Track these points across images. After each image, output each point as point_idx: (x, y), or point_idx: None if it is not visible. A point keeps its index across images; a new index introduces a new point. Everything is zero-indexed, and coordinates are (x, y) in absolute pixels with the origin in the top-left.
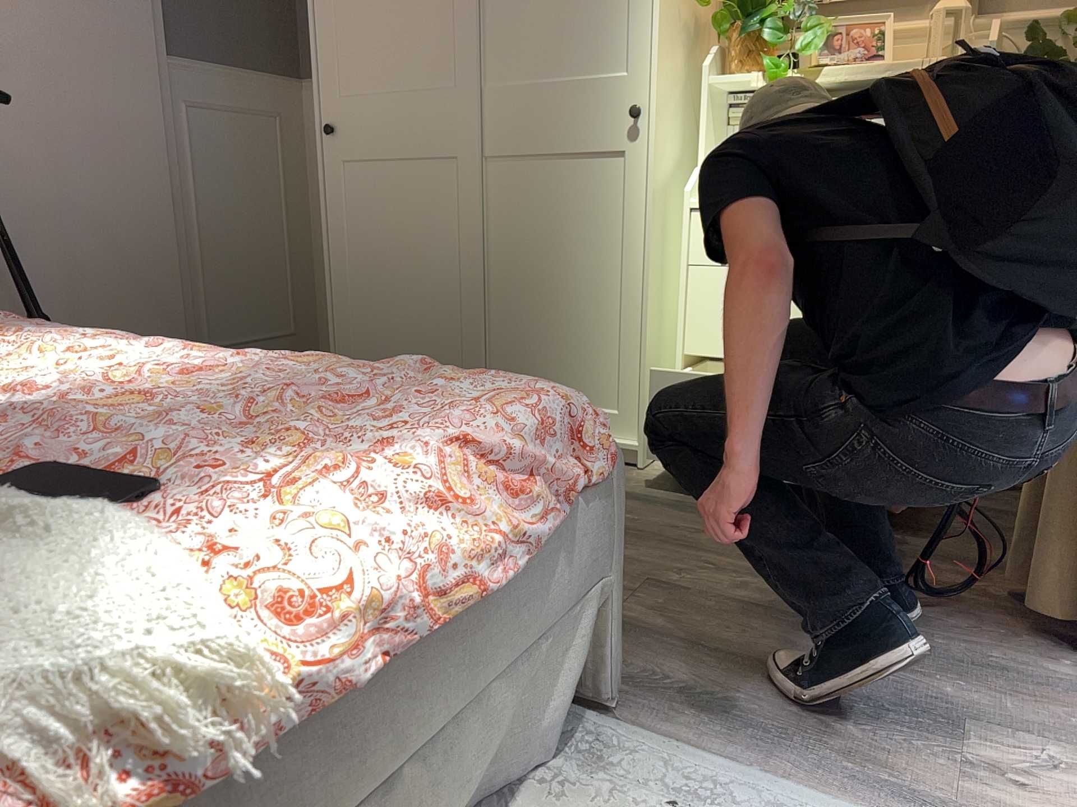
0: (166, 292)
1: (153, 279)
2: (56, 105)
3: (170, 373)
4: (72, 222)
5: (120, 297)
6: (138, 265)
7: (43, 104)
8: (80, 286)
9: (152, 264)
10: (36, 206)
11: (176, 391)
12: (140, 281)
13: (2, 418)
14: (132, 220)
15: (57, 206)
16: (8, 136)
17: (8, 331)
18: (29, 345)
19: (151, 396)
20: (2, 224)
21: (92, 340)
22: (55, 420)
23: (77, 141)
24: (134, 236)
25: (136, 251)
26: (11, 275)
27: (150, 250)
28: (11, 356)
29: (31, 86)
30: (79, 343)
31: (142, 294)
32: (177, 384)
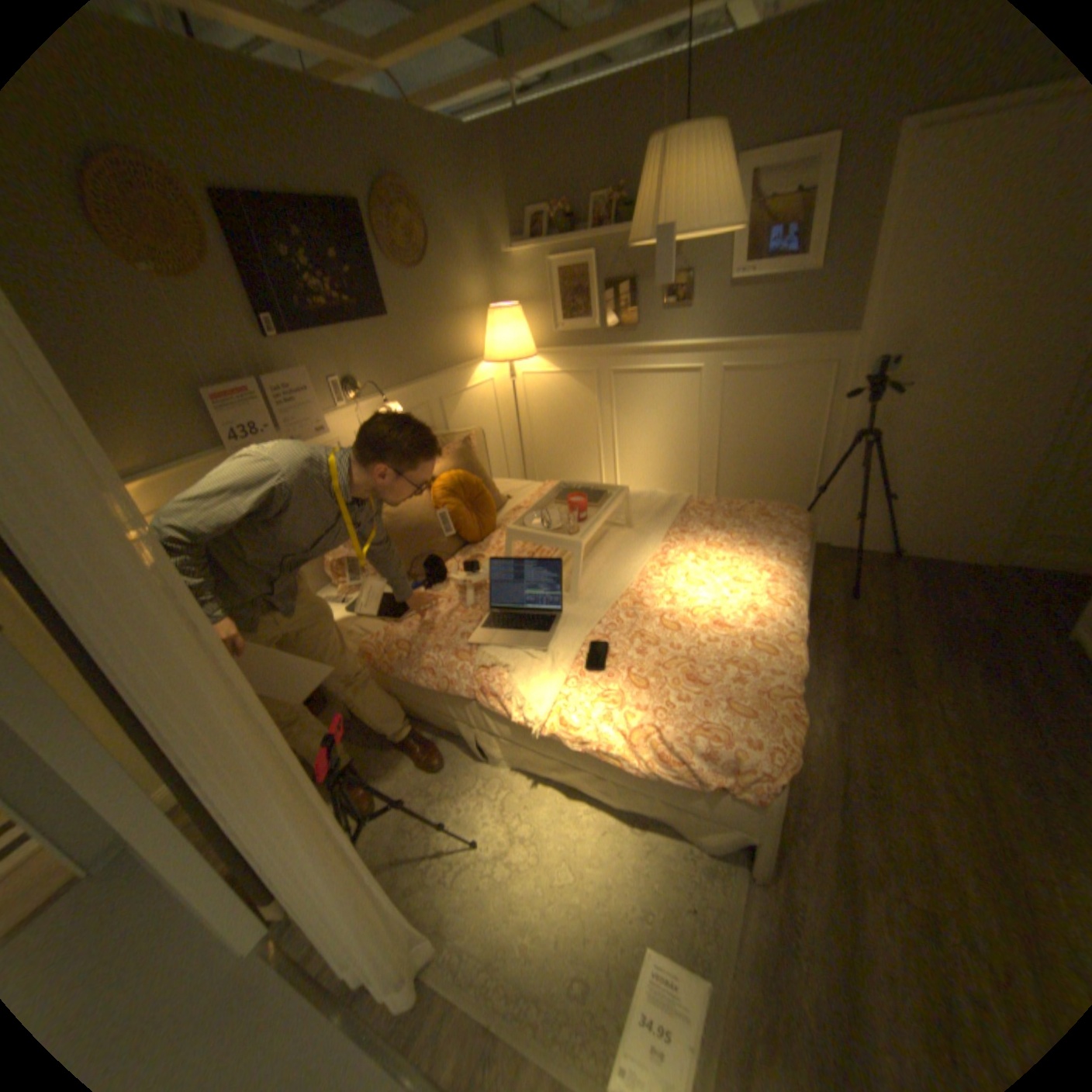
0: (1010, 492)
1: (1002, 482)
2: (970, 370)
3: (719, 619)
4: (948, 442)
5: (966, 489)
6: (992, 472)
7: (960, 370)
8: (937, 478)
9: (1005, 473)
10: (926, 431)
11: (709, 628)
12: (988, 481)
13: (659, 608)
14: (1002, 443)
15: (941, 432)
16: (924, 392)
17: (775, 539)
18: (748, 561)
19: (691, 627)
20: (899, 440)
21: (775, 567)
22: (648, 624)
23: (978, 392)
24: (998, 453)
25: (995, 463)
26: (892, 467)
27: (1009, 463)
28: (727, 568)
29: (956, 360)
30: (763, 569)
31: (985, 490)
32: (704, 628)
